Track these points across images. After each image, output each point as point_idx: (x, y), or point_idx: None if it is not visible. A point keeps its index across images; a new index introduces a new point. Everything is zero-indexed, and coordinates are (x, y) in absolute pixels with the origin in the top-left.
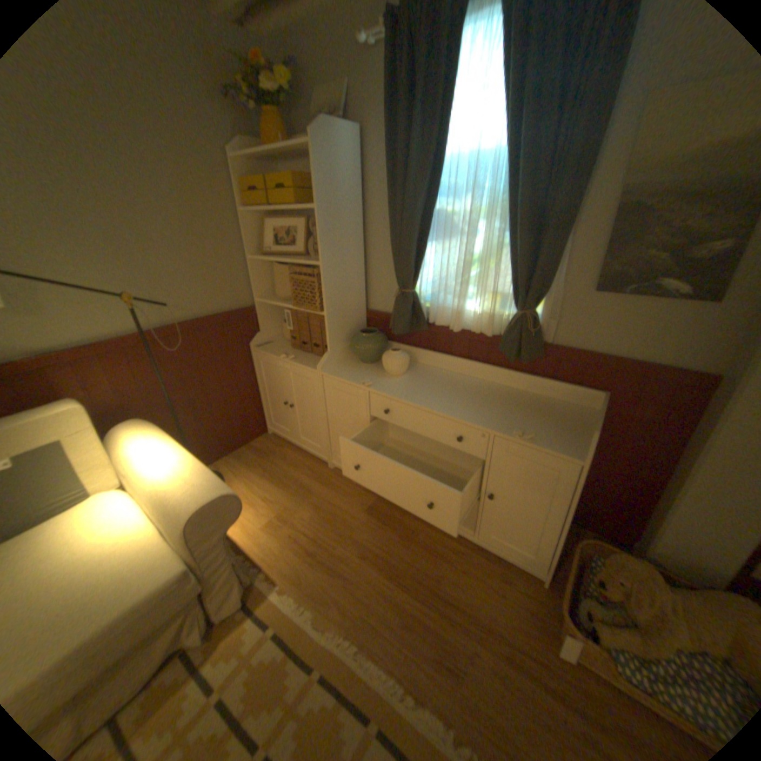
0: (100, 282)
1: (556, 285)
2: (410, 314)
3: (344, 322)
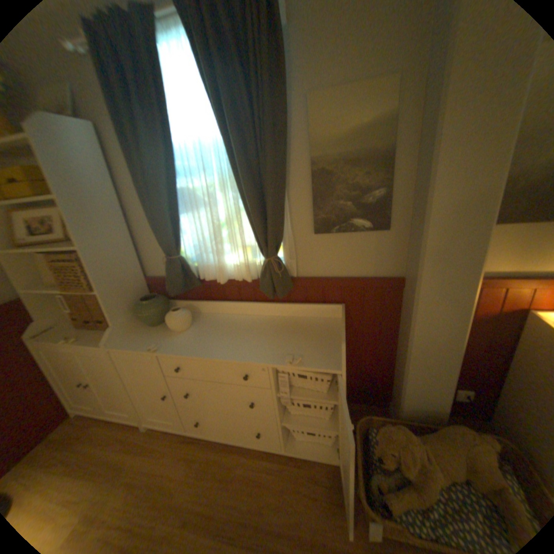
0: None
1: (287, 234)
2: (181, 276)
3: (121, 294)
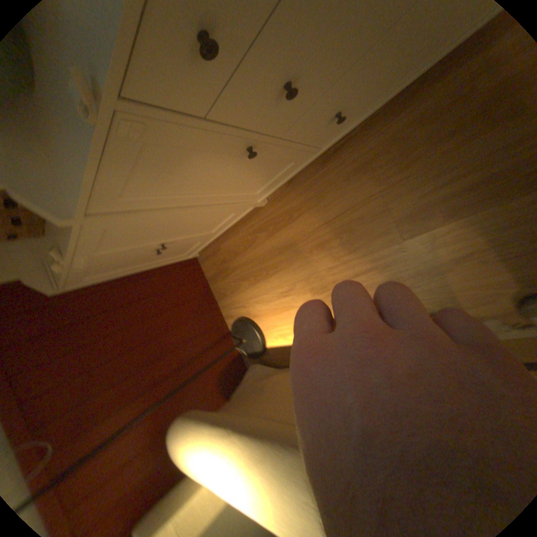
0: None
1: None
2: None
3: None
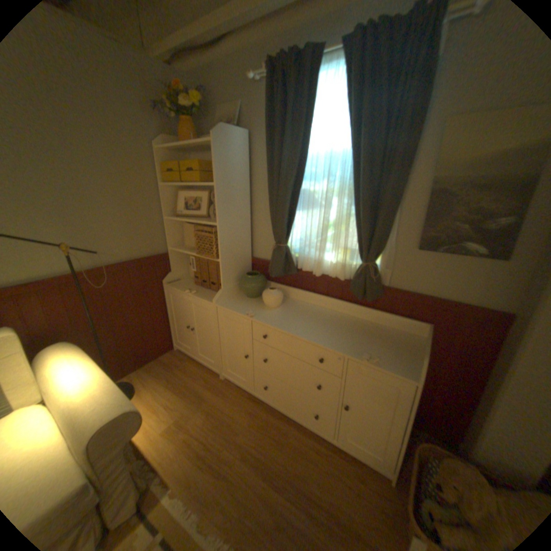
0: (44, 235)
1: (390, 244)
2: (284, 262)
3: (235, 266)
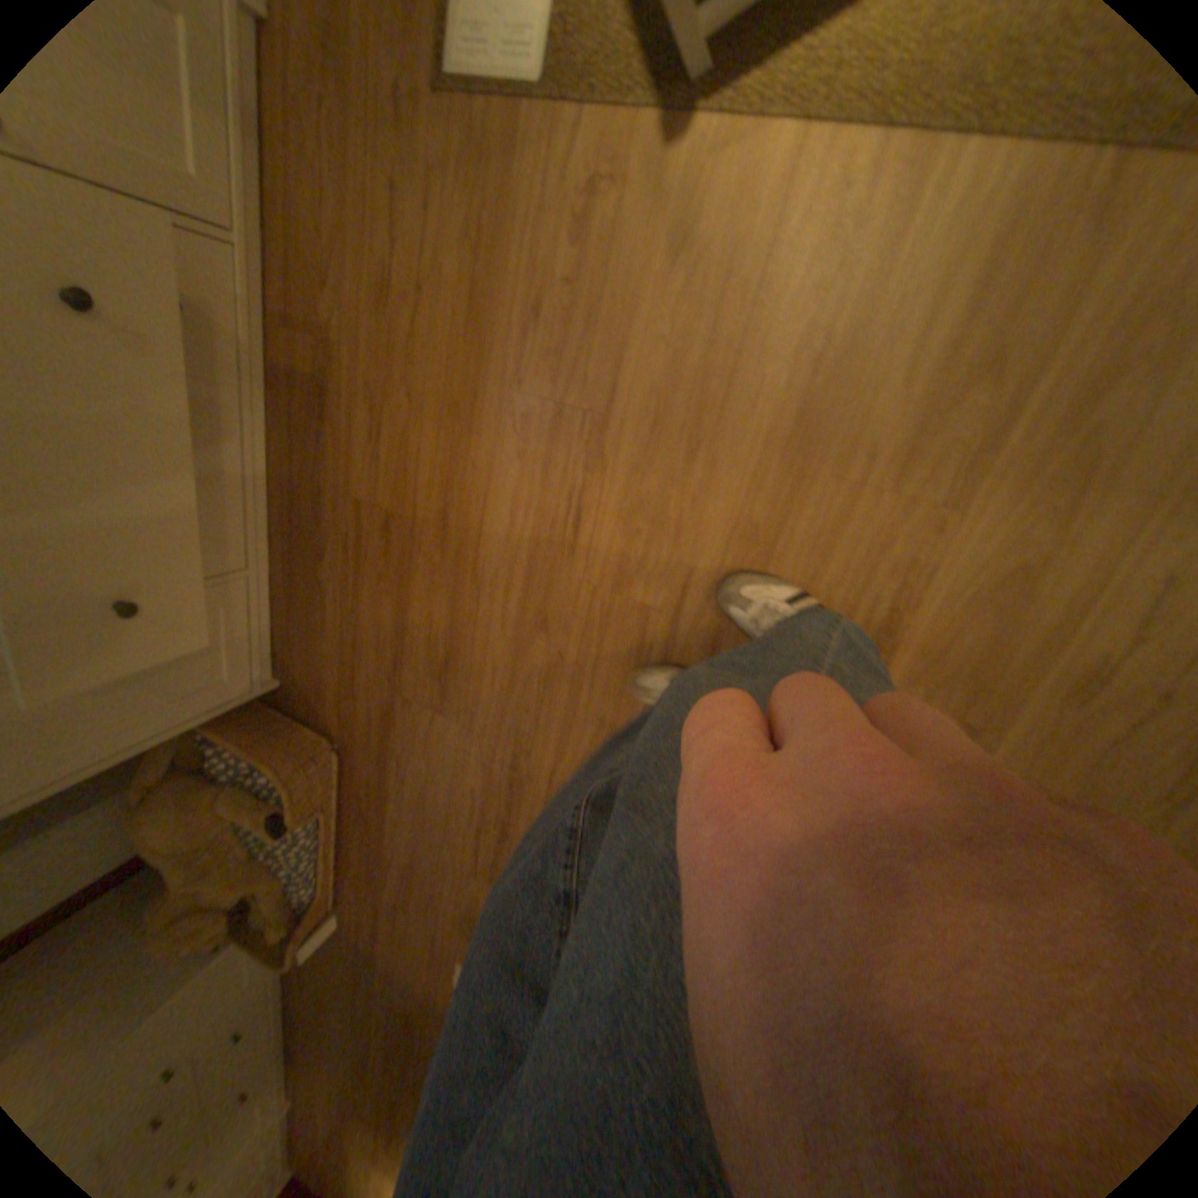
0: None
1: None
2: None
3: None
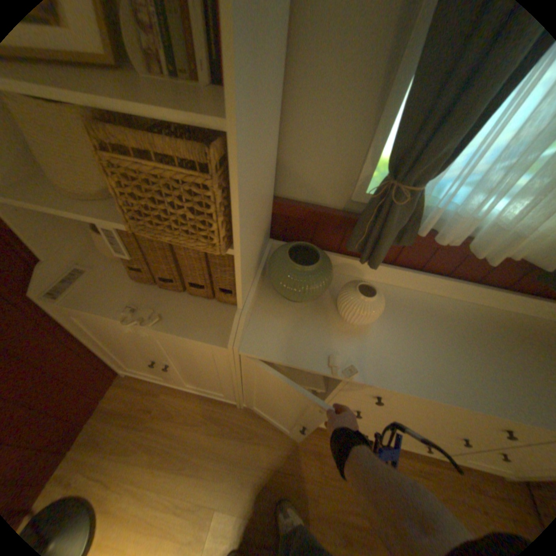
0: None
1: None
2: (405, 229)
3: (259, 243)
